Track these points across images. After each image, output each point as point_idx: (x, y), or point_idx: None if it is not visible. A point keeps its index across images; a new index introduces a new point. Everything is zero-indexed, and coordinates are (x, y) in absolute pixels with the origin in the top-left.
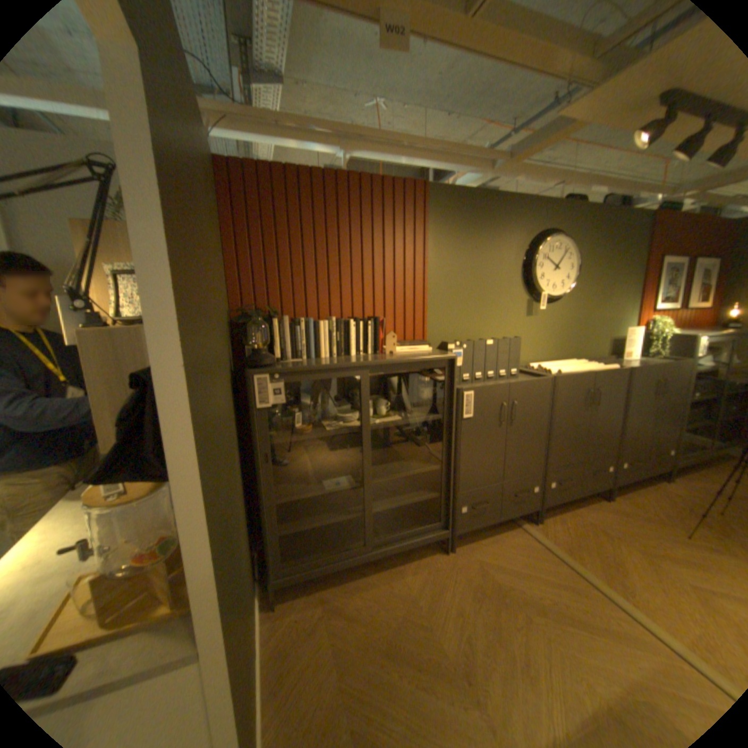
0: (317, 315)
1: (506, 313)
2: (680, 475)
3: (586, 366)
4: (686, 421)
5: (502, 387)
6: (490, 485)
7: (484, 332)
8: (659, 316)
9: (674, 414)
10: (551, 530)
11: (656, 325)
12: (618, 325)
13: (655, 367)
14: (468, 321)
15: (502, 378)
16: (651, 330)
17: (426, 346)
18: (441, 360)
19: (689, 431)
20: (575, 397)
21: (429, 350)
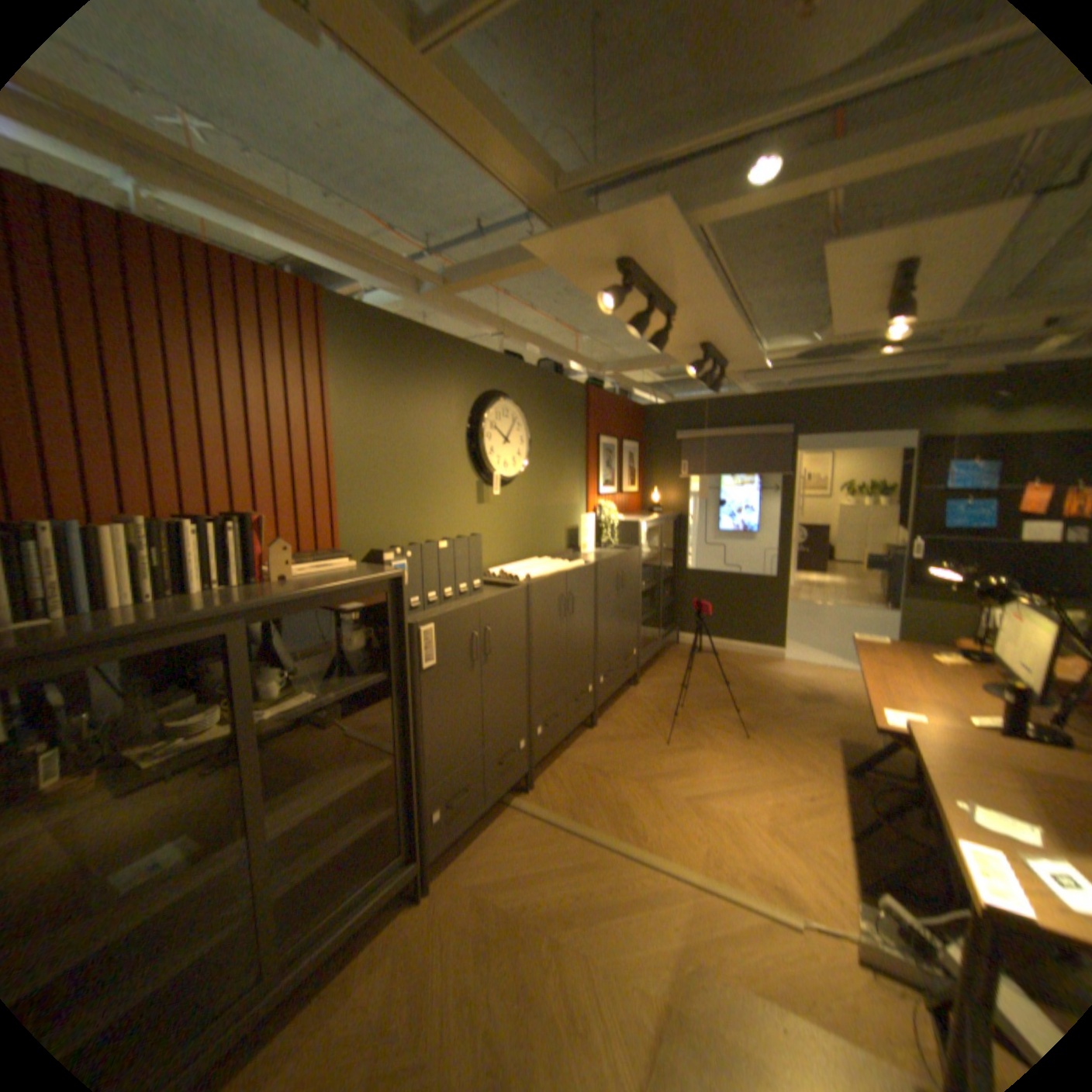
0: (86, 512)
1: (454, 501)
2: (641, 675)
3: (553, 566)
4: (640, 614)
5: (471, 609)
6: (468, 761)
7: (427, 530)
8: (603, 502)
9: (632, 609)
10: (544, 793)
11: (602, 512)
12: (570, 514)
13: (614, 560)
14: (404, 513)
15: (464, 595)
16: (599, 518)
17: (346, 559)
18: (381, 581)
19: (642, 624)
20: (550, 607)
21: (354, 565)
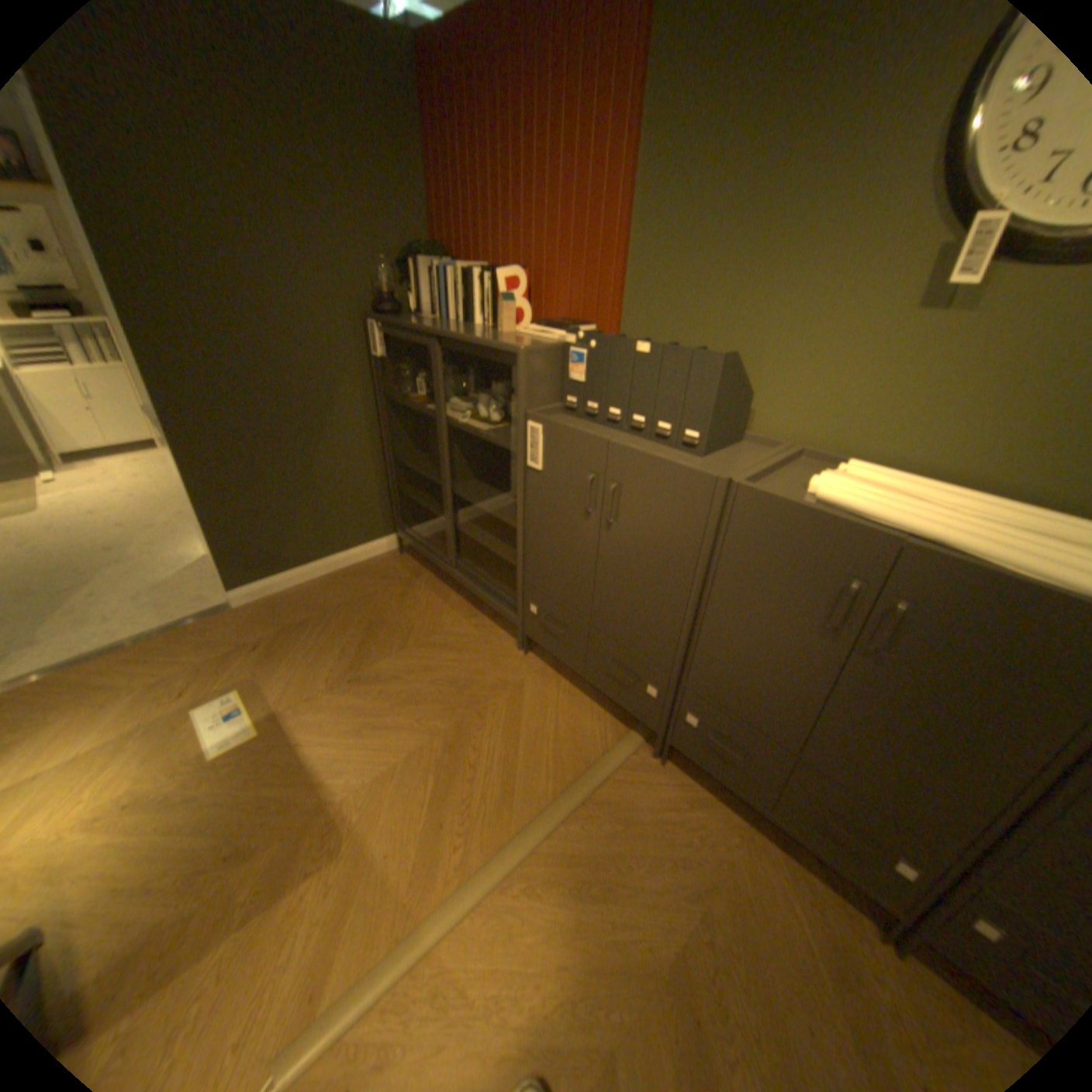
0: (489, 260)
1: (835, 286)
2: None
3: (976, 529)
4: None
5: (592, 441)
6: (568, 605)
7: (750, 334)
8: None
9: None
10: (655, 779)
11: None
12: None
13: None
14: (713, 297)
15: (660, 438)
16: None
17: (574, 333)
18: (513, 352)
19: None
20: (788, 567)
21: (554, 338)
